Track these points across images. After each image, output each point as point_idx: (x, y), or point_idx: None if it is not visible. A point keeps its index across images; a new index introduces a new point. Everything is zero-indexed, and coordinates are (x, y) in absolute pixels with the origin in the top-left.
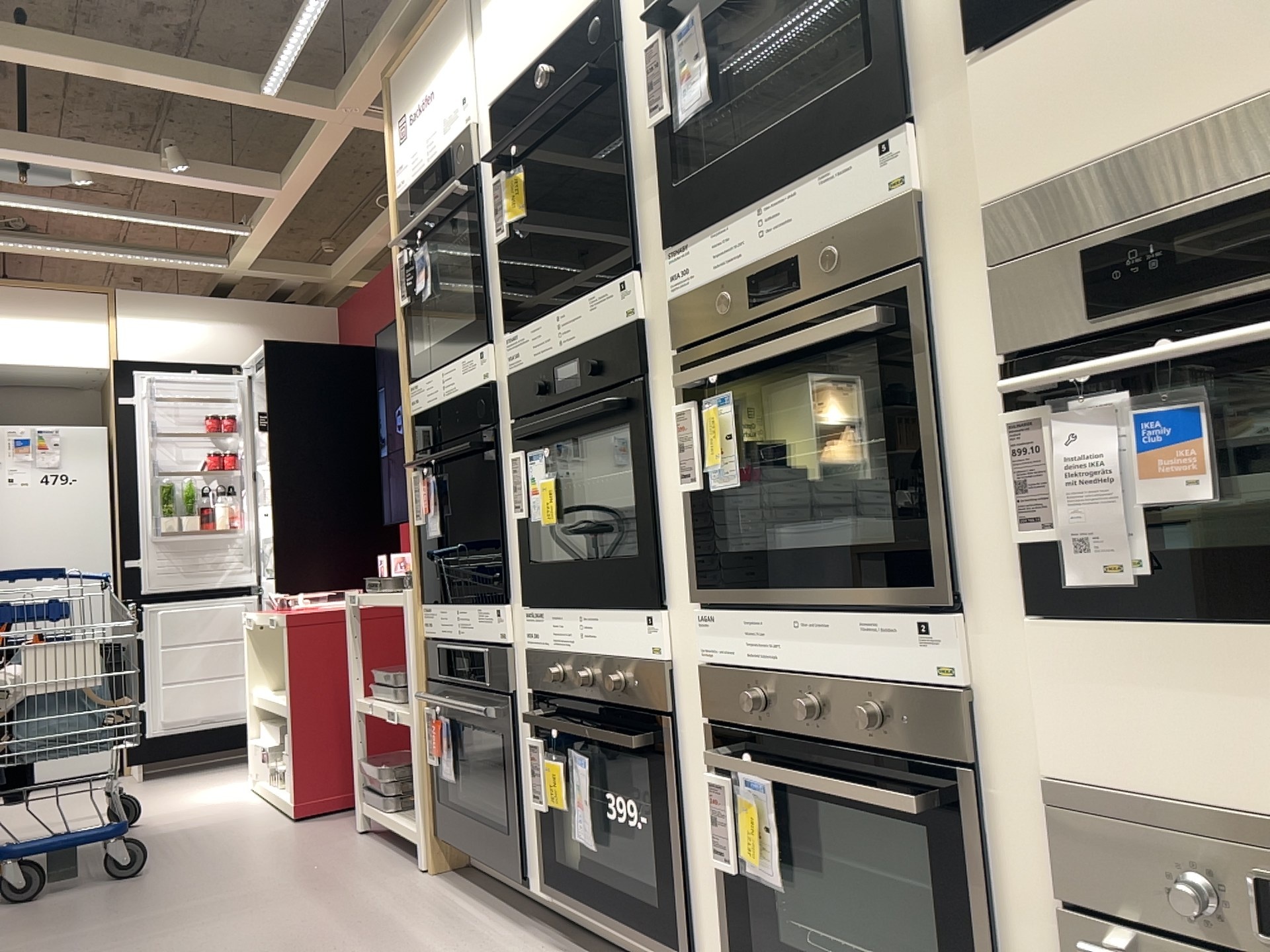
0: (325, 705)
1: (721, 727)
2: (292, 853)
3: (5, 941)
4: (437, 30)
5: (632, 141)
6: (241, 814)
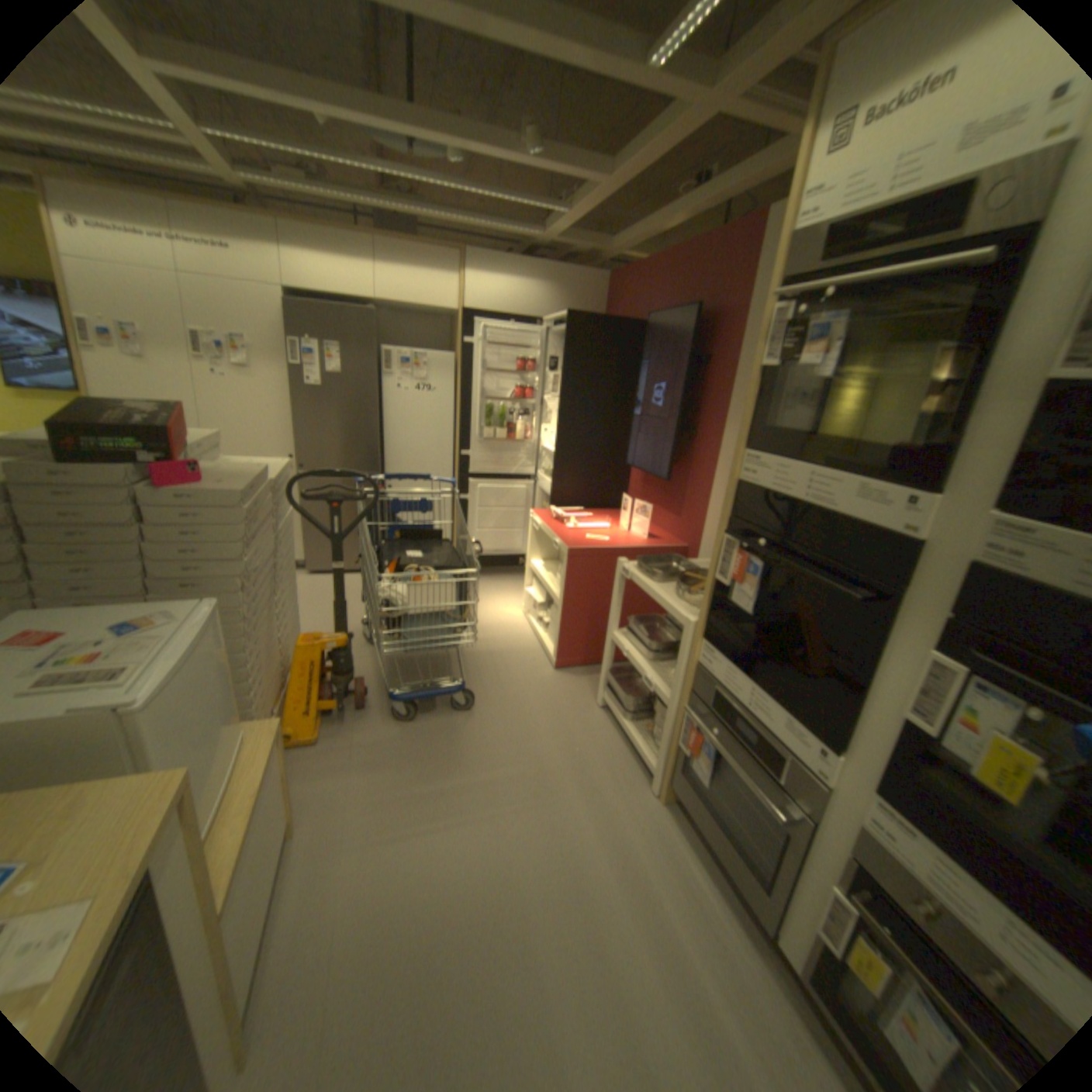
0: (581, 611)
1: None
2: (558, 724)
3: (395, 783)
4: None
5: None
6: (520, 649)
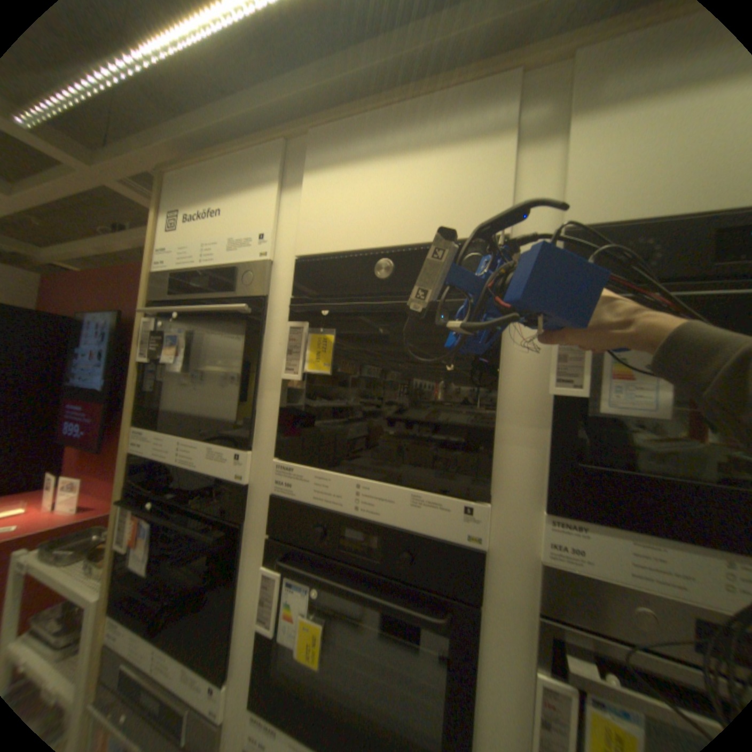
0: None
1: None
2: None
3: None
4: (237, 161)
5: (505, 384)
6: None
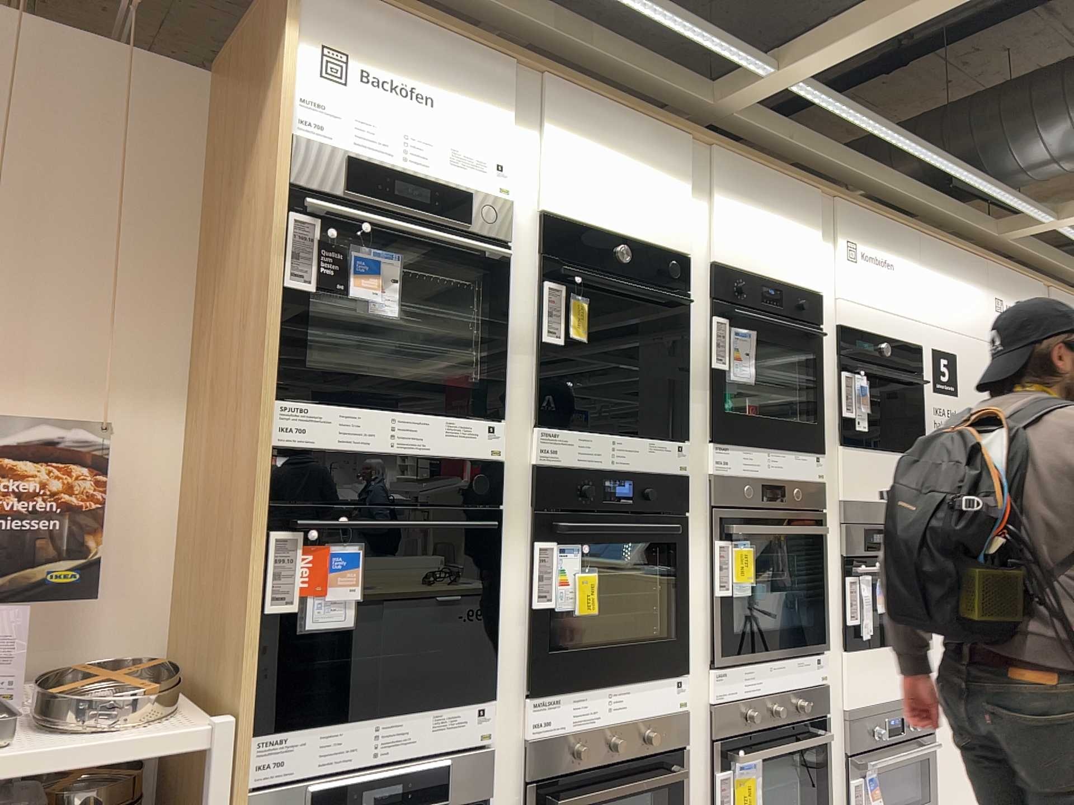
0: None
1: (714, 741)
2: None
3: None
4: (459, 51)
5: (689, 360)
6: None
